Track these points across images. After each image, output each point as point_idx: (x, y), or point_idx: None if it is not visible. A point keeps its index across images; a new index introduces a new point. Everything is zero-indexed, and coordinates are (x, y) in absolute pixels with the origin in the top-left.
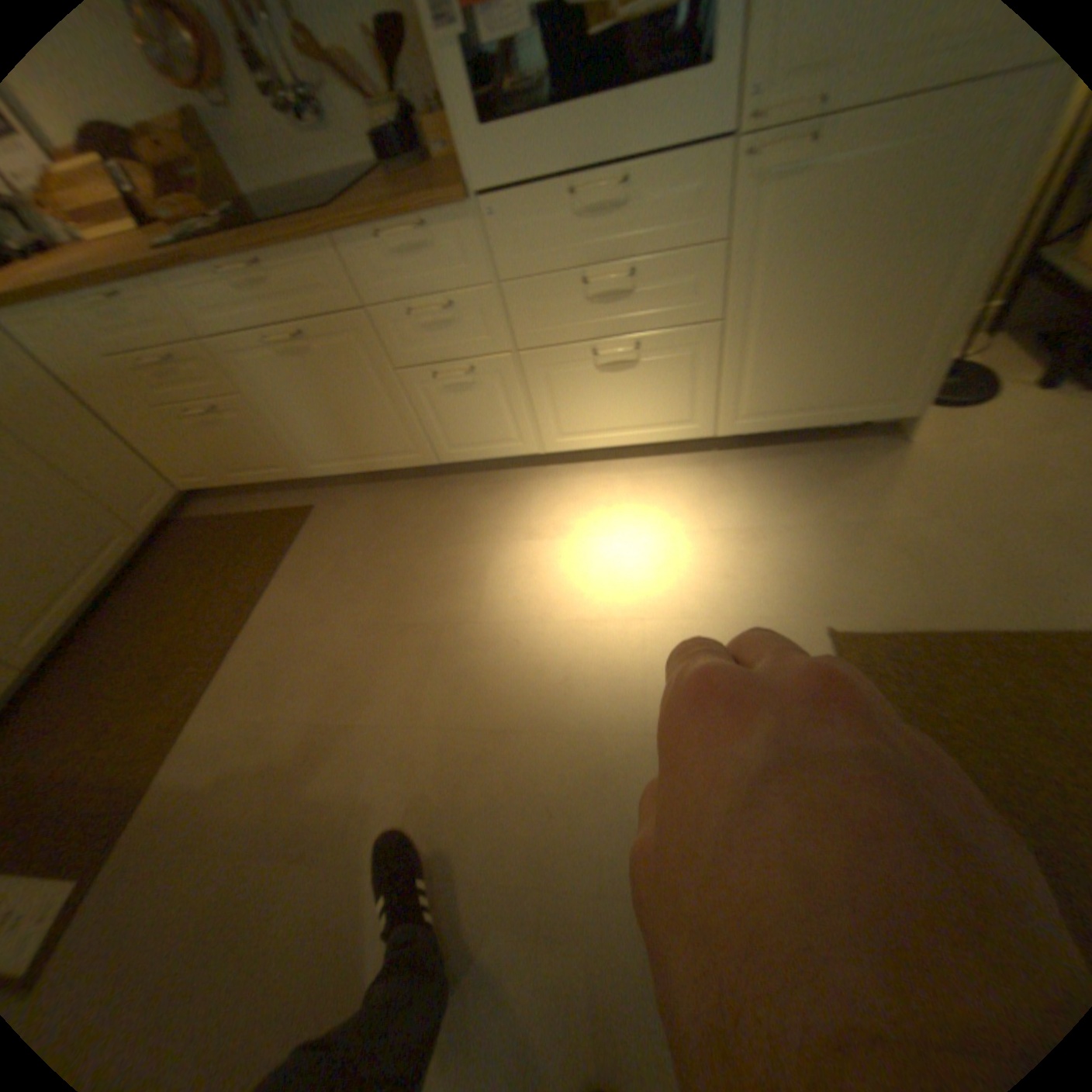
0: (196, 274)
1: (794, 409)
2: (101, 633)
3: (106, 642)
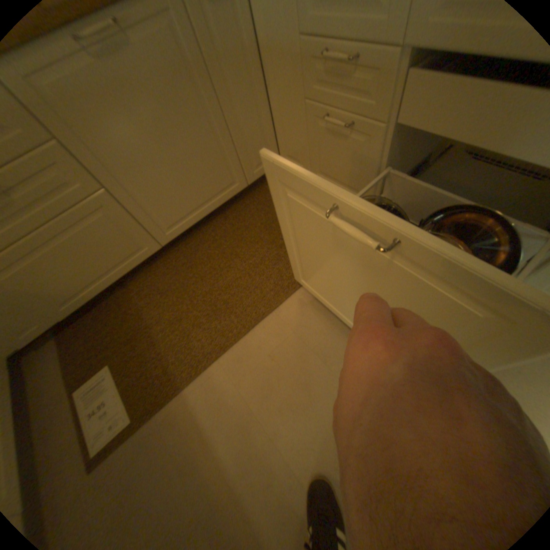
0: None
1: None
2: (201, 239)
3: (201, 248)
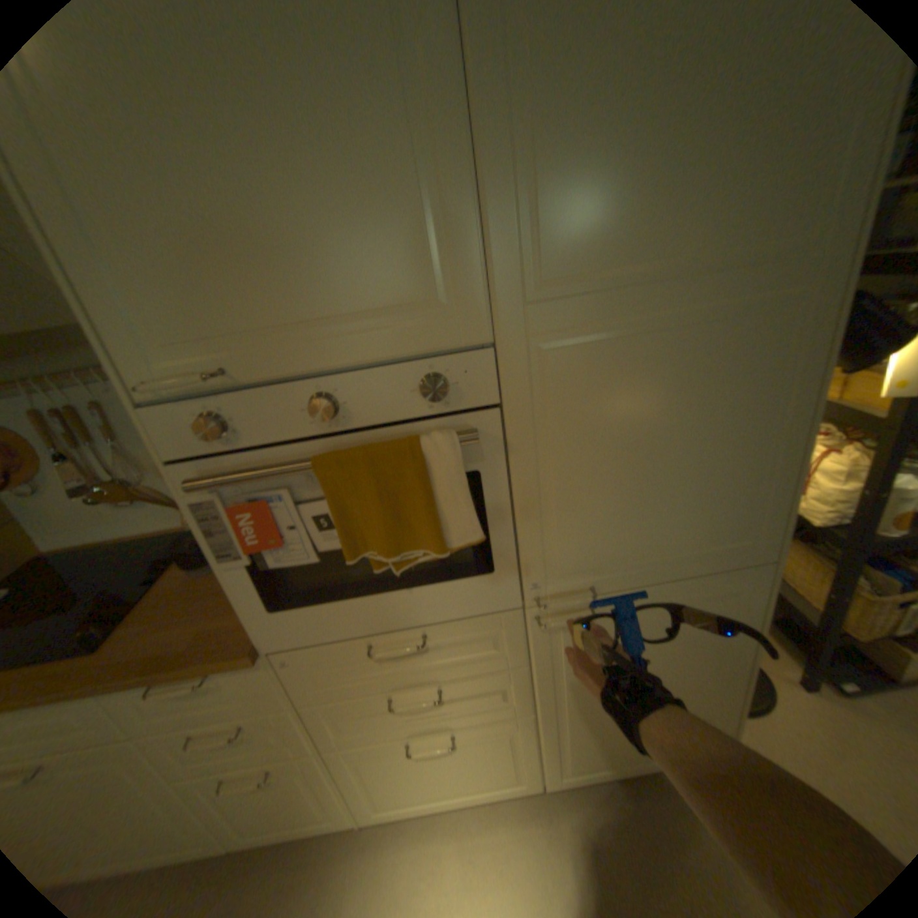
0: None
1: (613, 767)
2: None
3: None
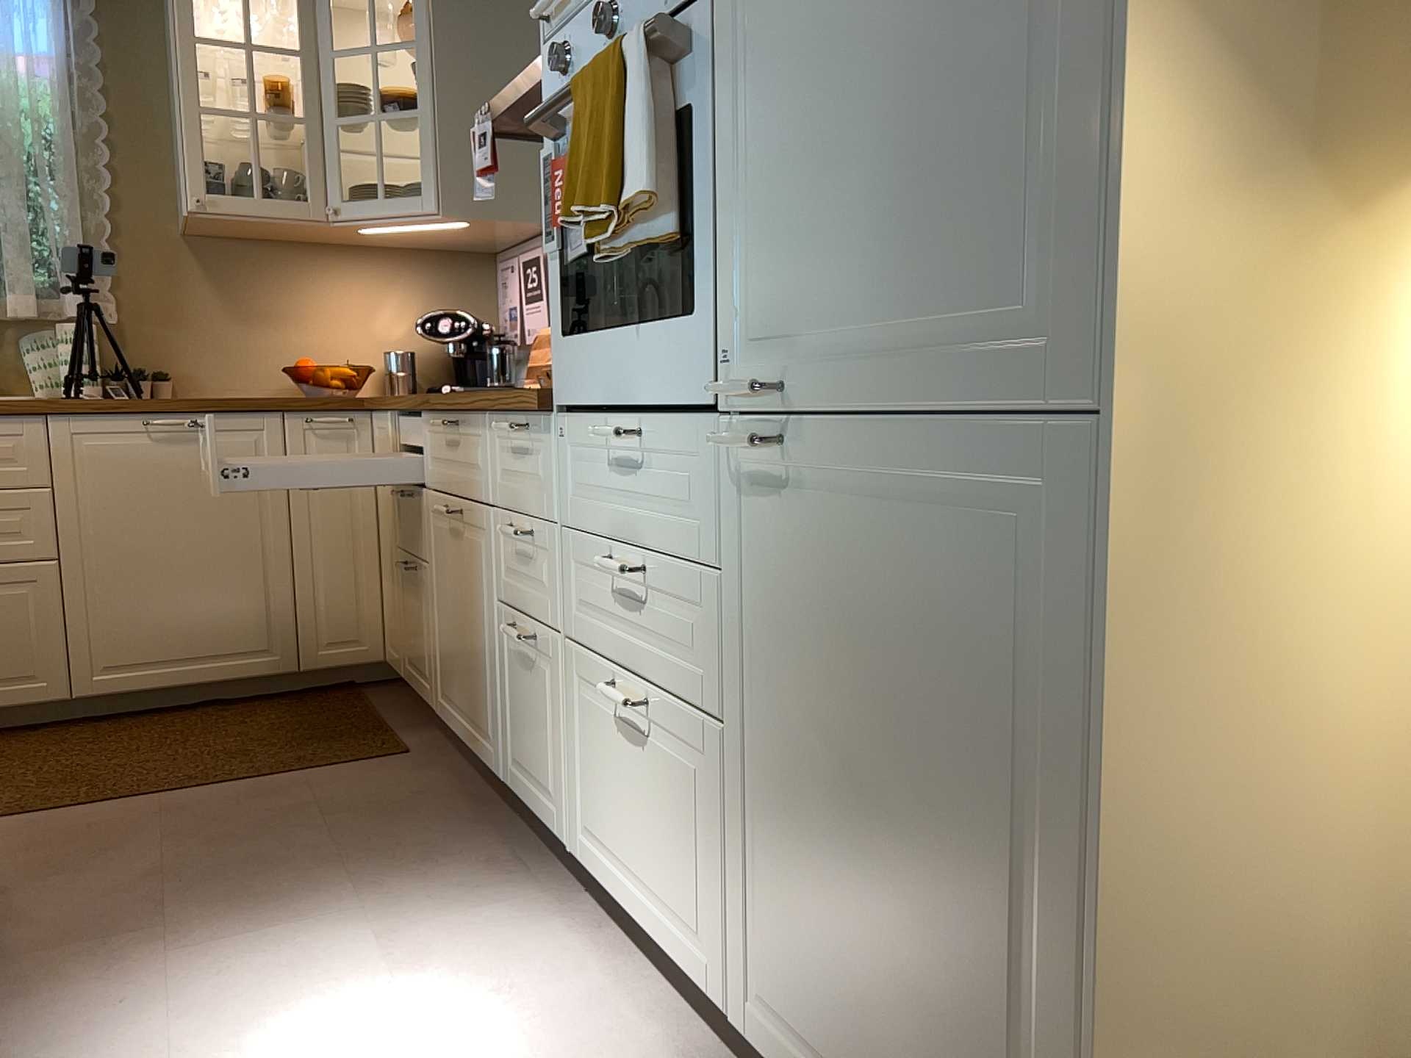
0: (434, 419)
1: None
2: (151, 723)
3: (136, 731)
